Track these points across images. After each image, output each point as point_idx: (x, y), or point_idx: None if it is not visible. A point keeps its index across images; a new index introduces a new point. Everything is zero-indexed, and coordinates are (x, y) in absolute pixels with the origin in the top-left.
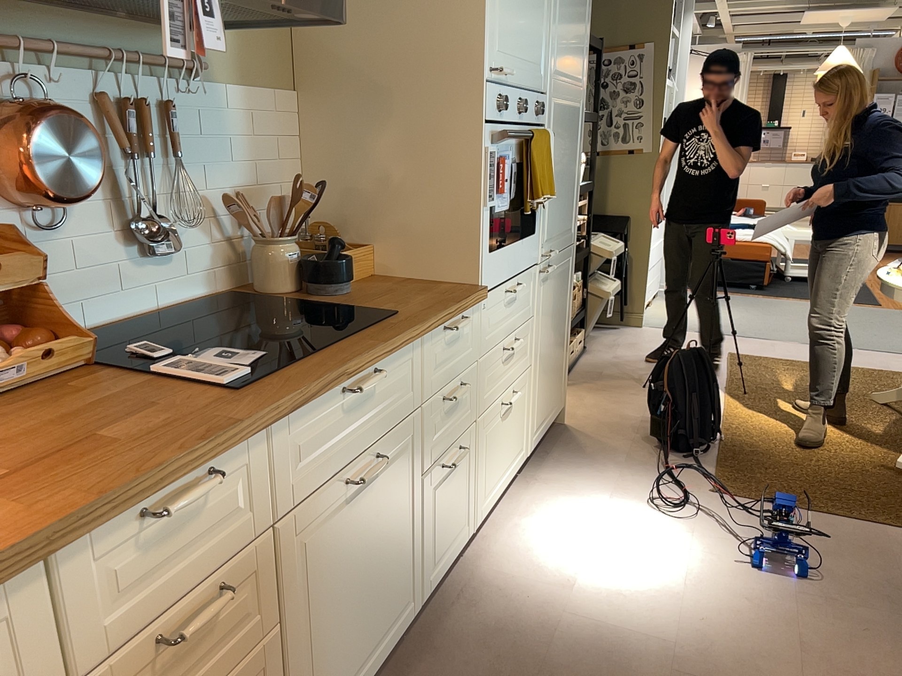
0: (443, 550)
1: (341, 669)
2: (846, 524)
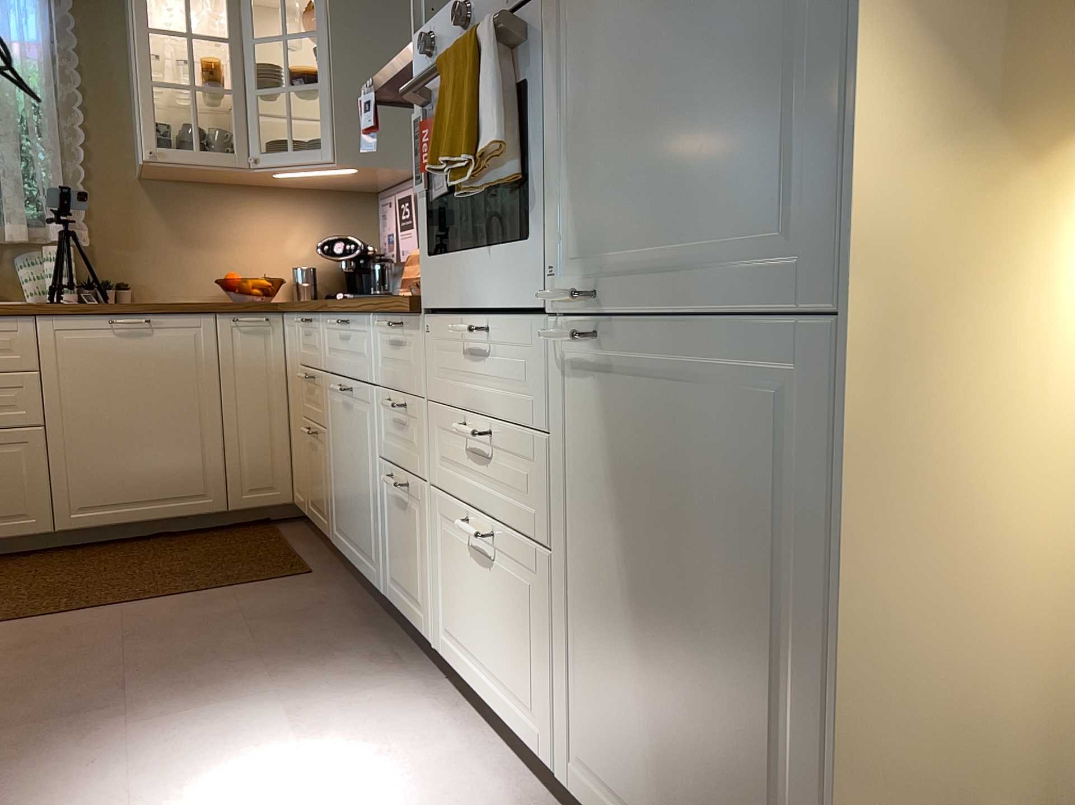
0: (400, 589)
1: (343, 520)
2: None
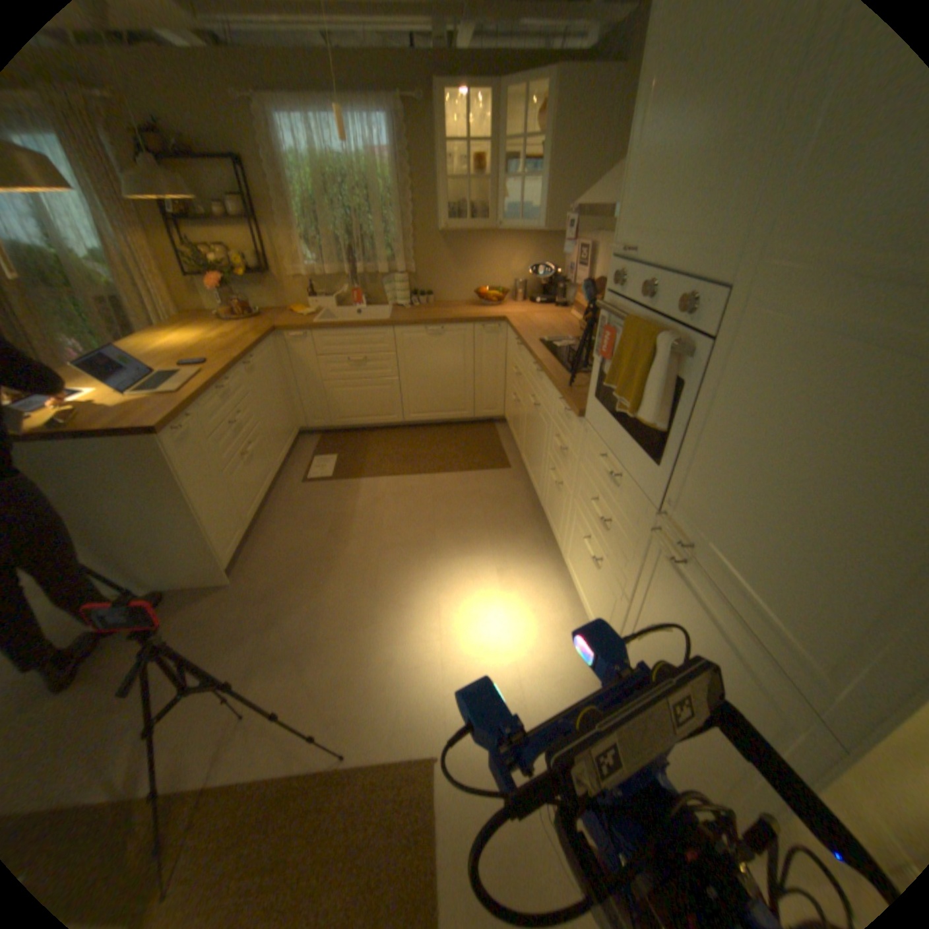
0: (550, 516)
1: (527, 456)
2: (294, 764)
